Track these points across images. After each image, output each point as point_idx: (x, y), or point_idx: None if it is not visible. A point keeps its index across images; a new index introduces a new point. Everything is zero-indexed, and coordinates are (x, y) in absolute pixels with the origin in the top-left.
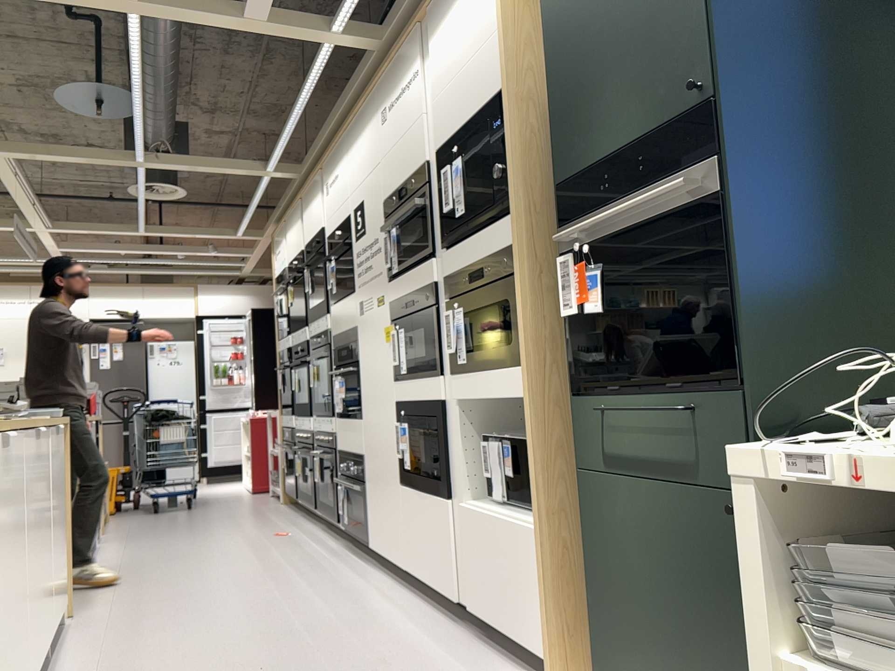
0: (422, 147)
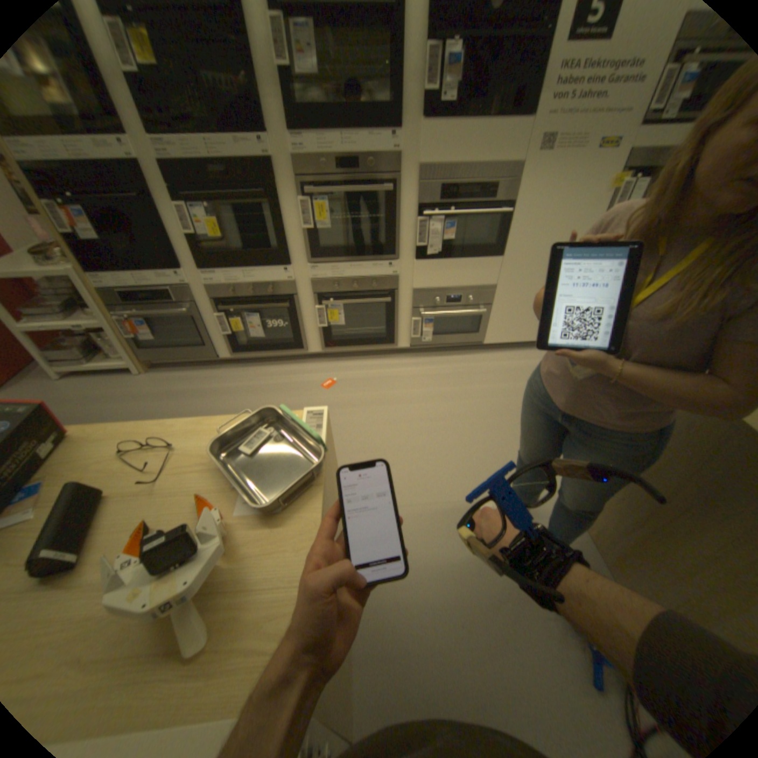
0: None
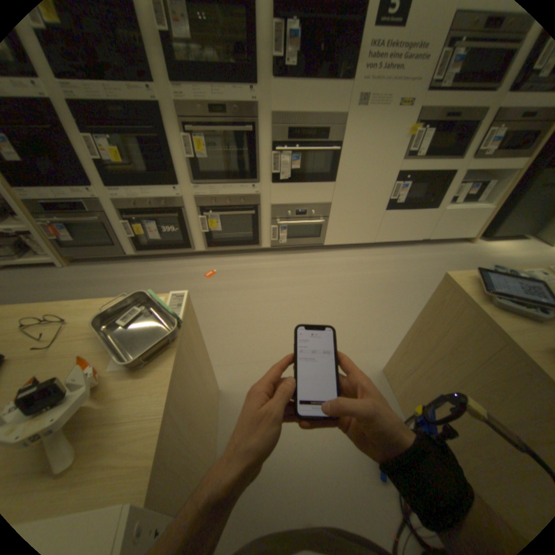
0: None
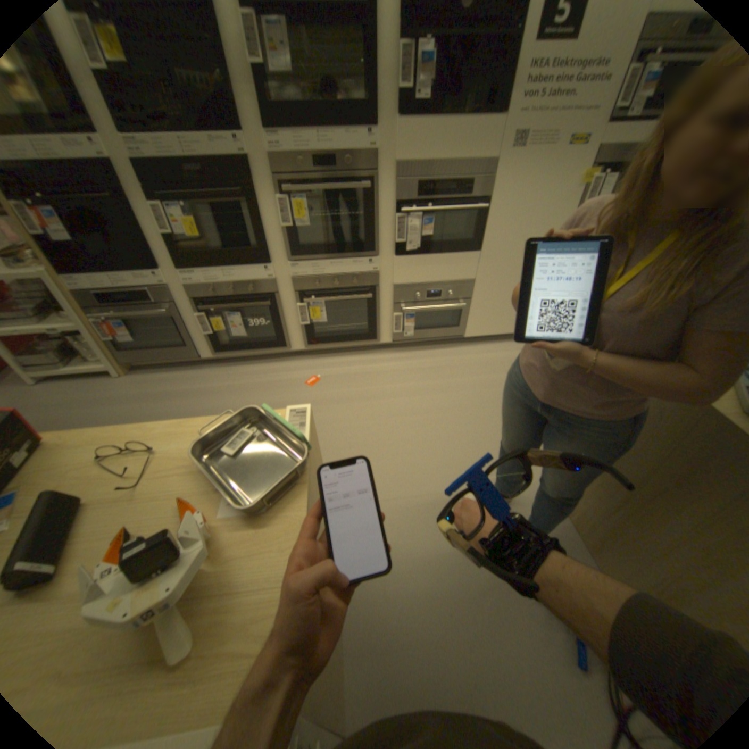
0: None
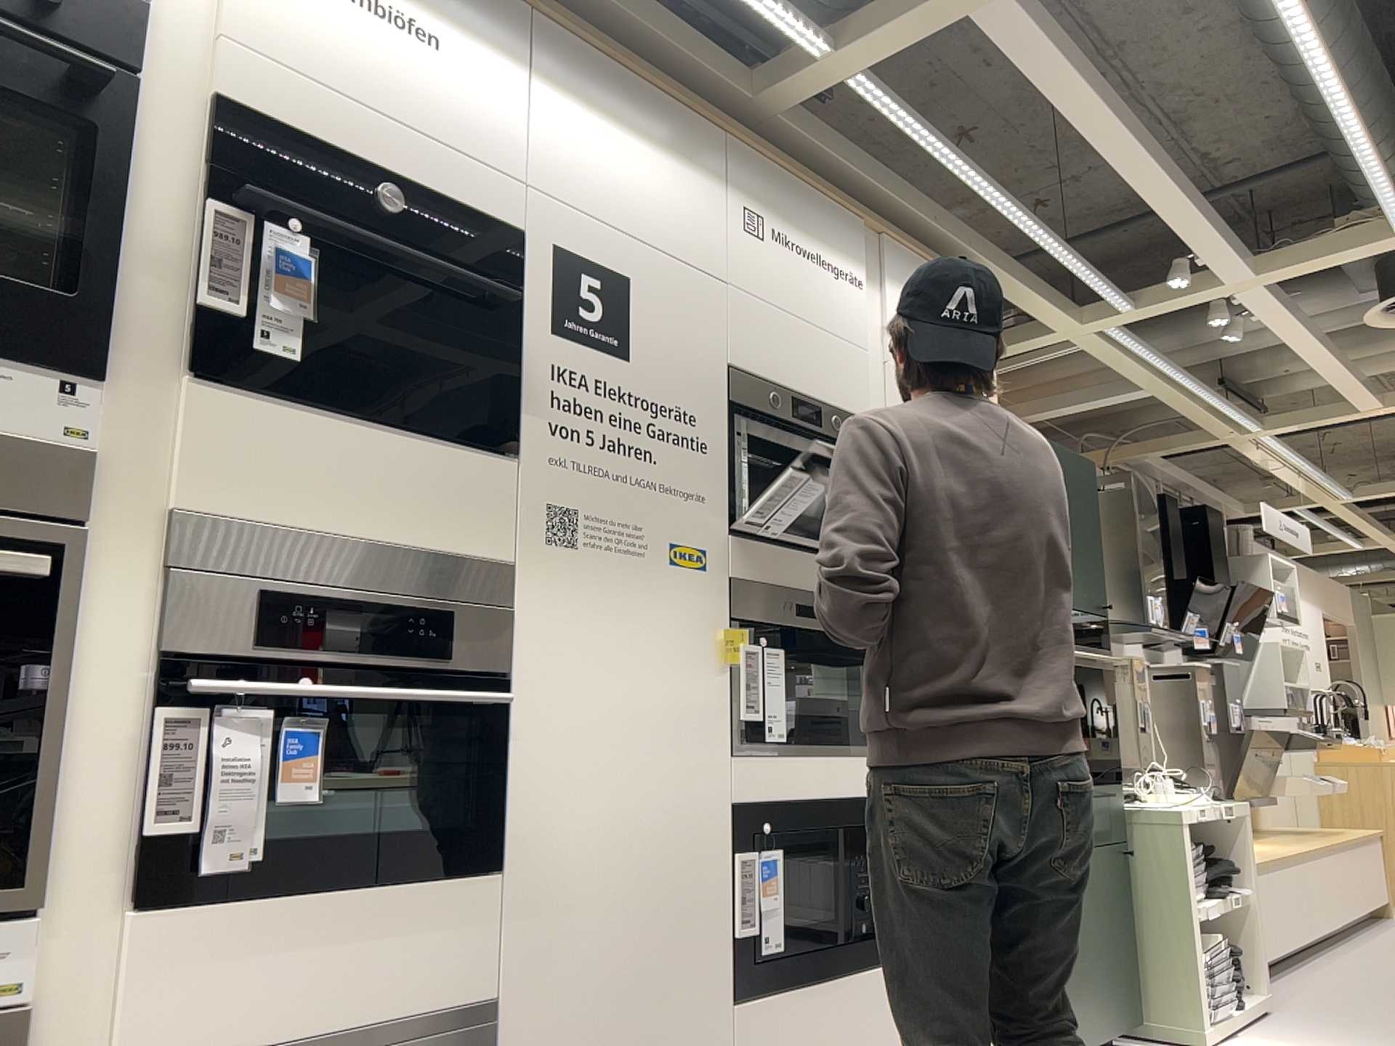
0: (862, 393)
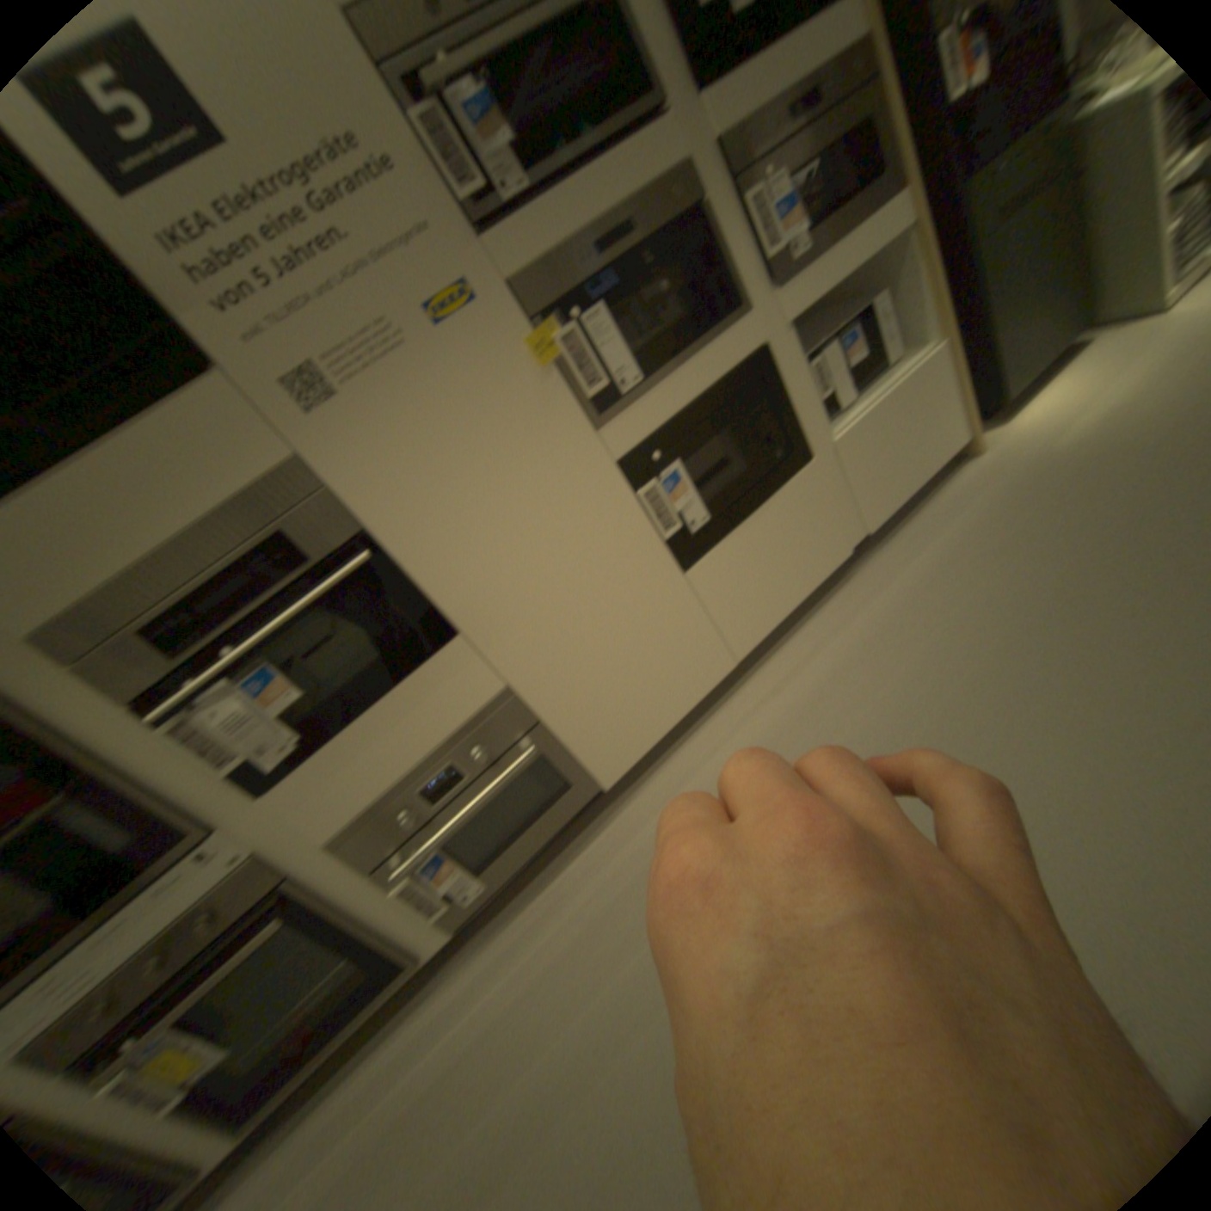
0: None
